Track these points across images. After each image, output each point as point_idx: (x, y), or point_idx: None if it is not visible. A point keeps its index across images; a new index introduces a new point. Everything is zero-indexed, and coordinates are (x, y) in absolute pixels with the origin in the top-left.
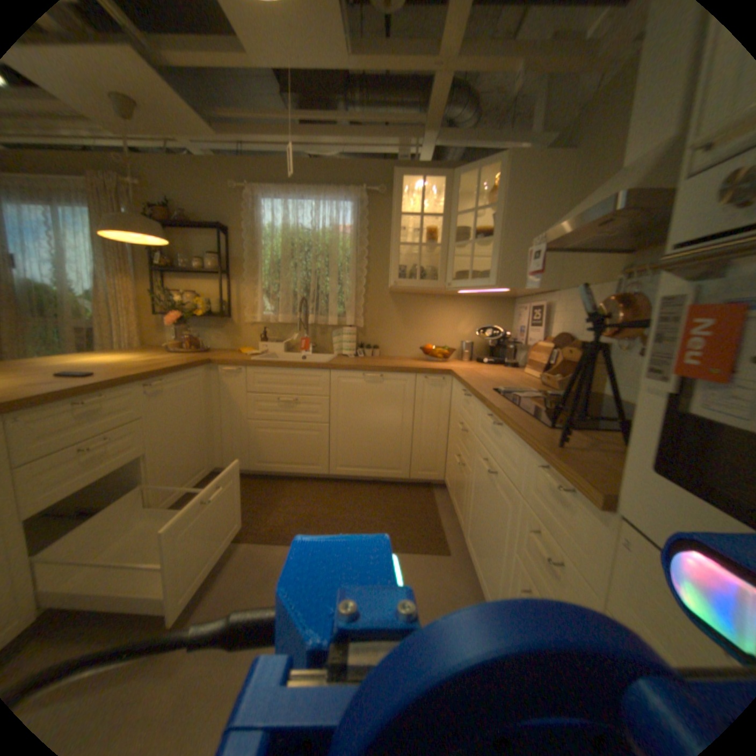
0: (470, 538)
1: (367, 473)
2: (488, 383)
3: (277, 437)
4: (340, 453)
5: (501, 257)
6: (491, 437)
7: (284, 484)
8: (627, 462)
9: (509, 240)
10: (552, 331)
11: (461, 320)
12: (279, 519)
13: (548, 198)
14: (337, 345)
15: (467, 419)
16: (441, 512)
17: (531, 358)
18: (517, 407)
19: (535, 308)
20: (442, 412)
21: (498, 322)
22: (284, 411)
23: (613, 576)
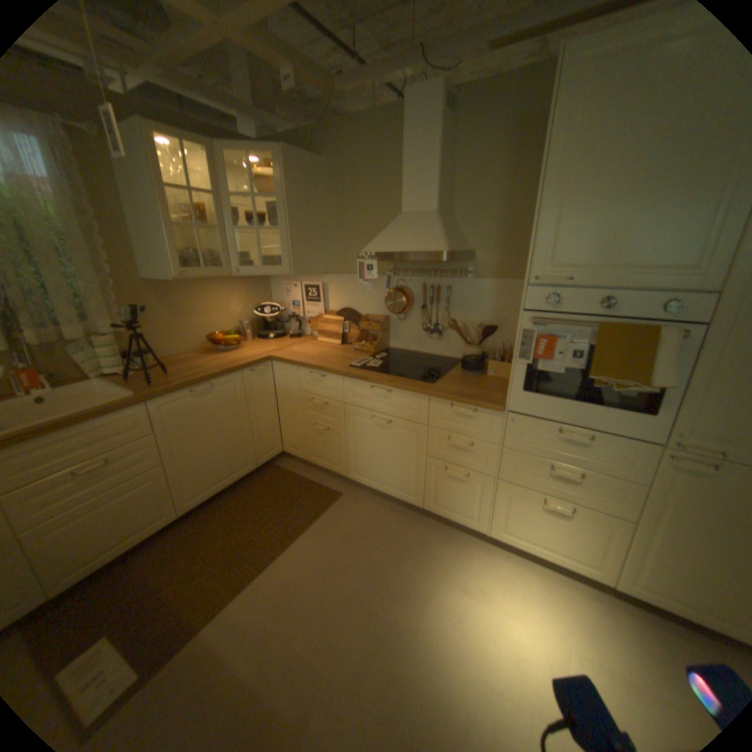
0: (356, 472)
1: (219, 488)
2: (328, 360)
3: (89, 524)
4: (185, 487)
5: (289, 247)
6: (373, 400)
7: (121, 570)
8: (477, 387)
9: (292, 232)
10: (328, 305)
11: (229, 300)
12: (184, 595)
13: (309, 196)
14: (87, 365)
15: (323, 393)
16: (301, 473)
17: (319, 329)
18: (390, 375)
19: (306, 286)
20: (269, 395)
21: (259, 296)
22: (88, 485)
23: (505, 433)
